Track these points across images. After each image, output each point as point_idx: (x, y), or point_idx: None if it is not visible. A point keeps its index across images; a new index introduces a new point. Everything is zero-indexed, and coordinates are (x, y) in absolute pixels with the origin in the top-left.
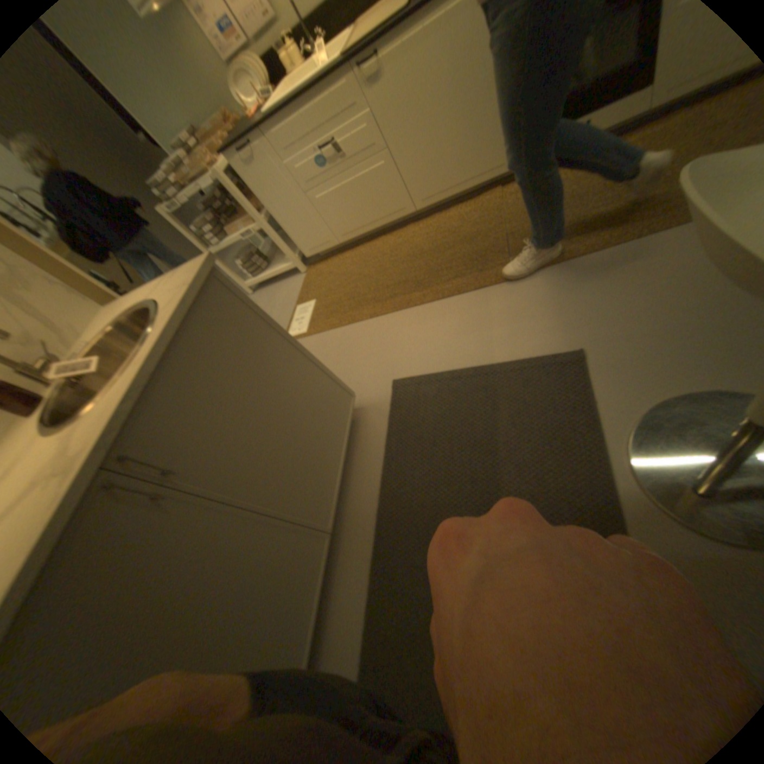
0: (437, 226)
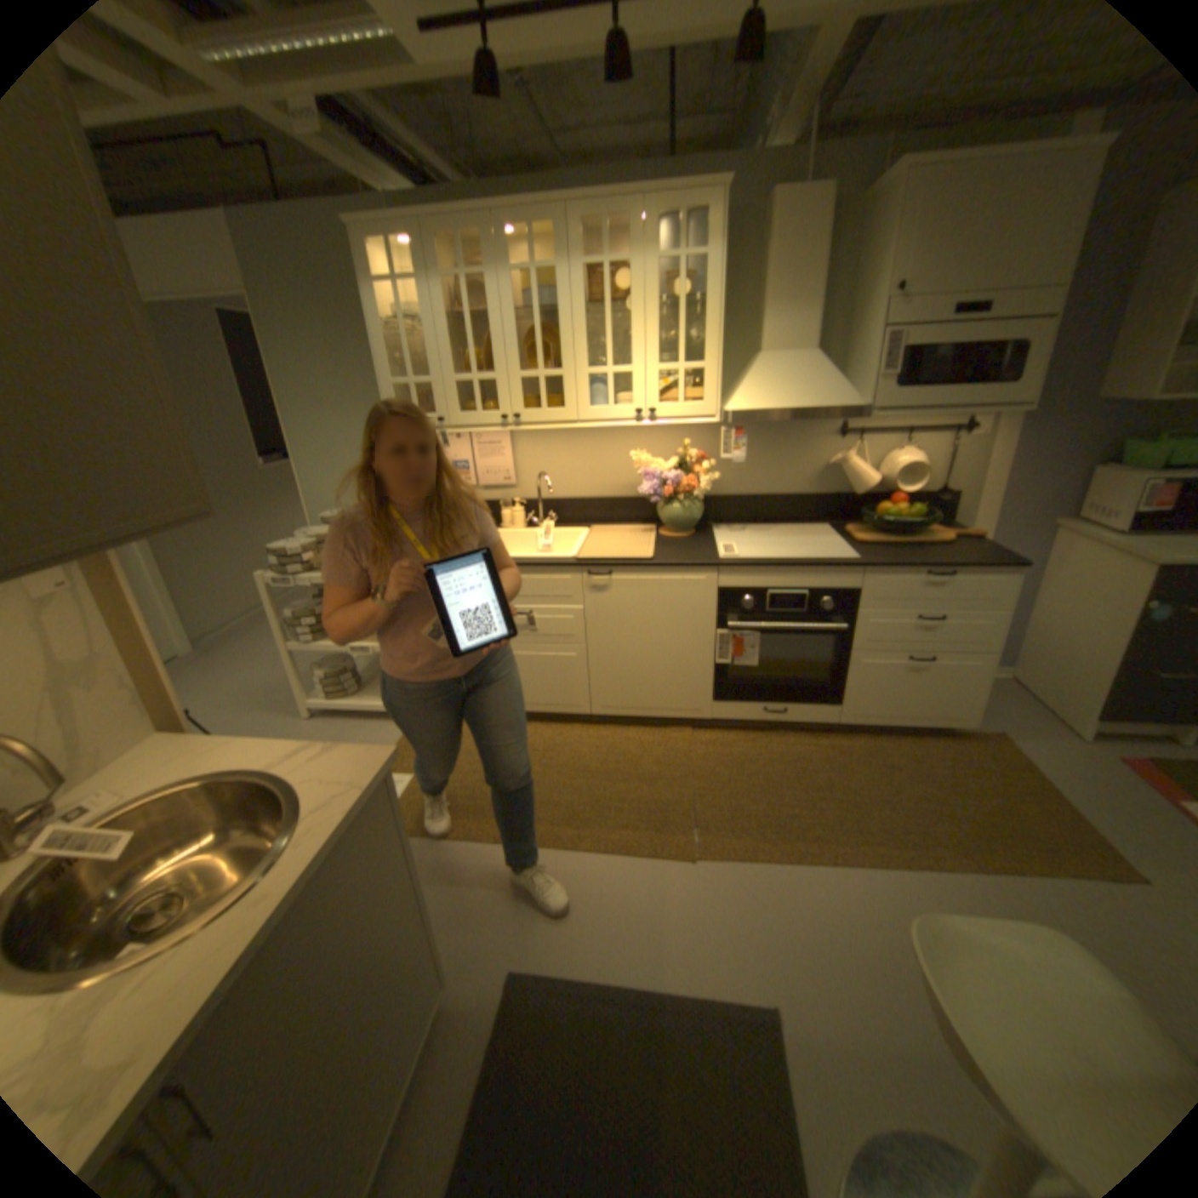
0: (610, 744)
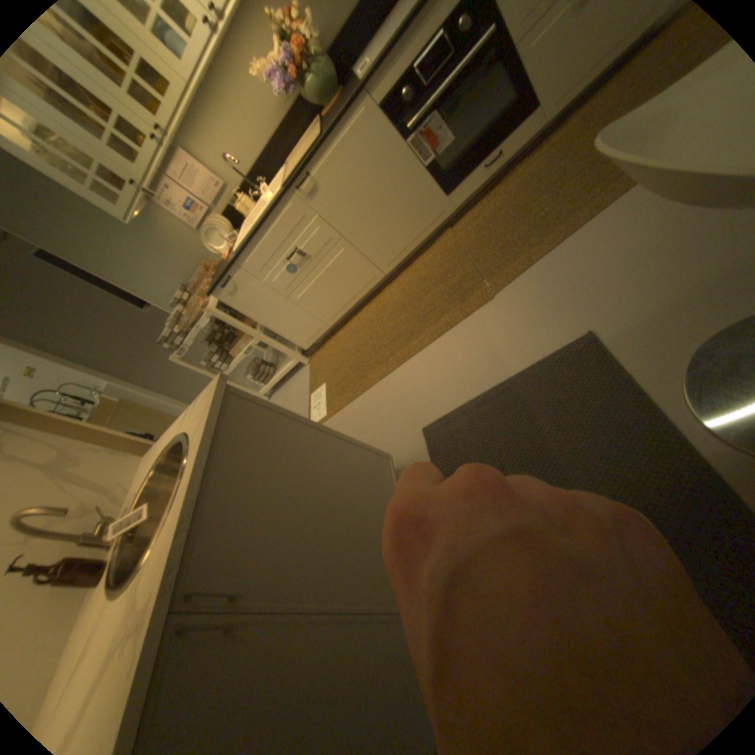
0: (409, 280)
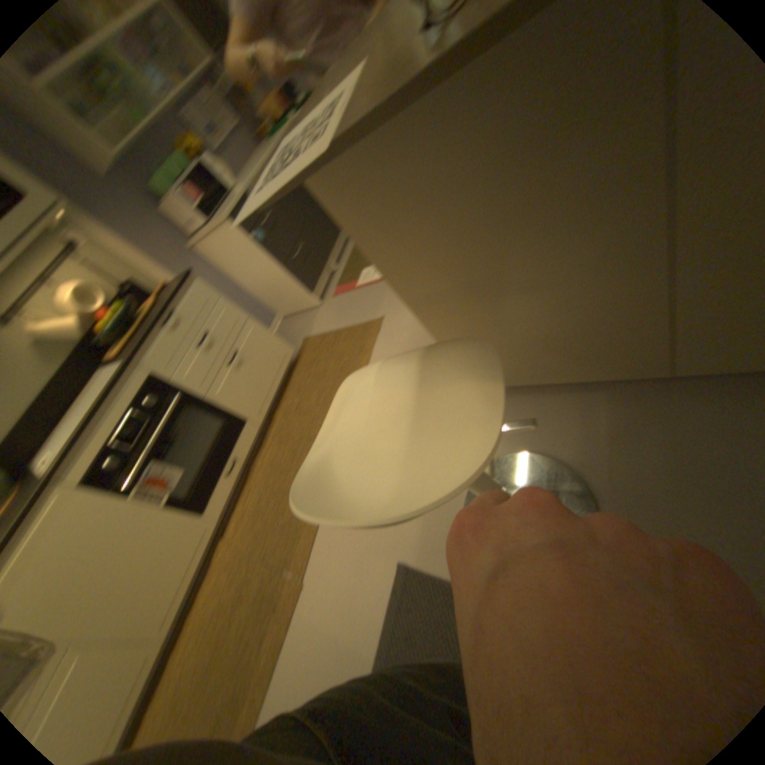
0: (199, 632)
